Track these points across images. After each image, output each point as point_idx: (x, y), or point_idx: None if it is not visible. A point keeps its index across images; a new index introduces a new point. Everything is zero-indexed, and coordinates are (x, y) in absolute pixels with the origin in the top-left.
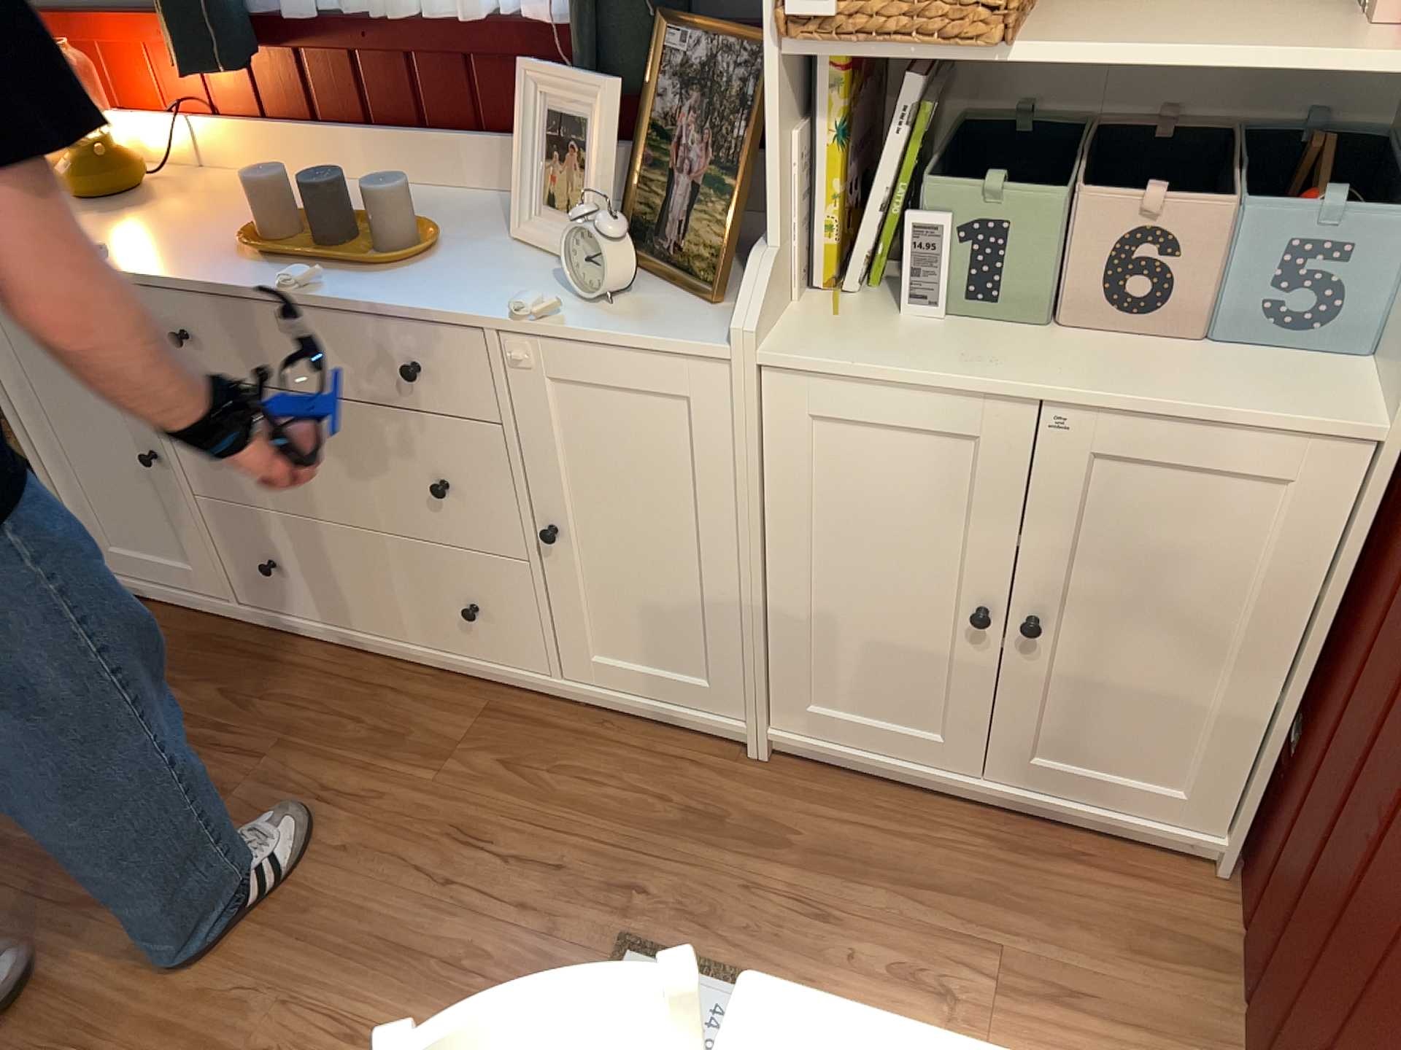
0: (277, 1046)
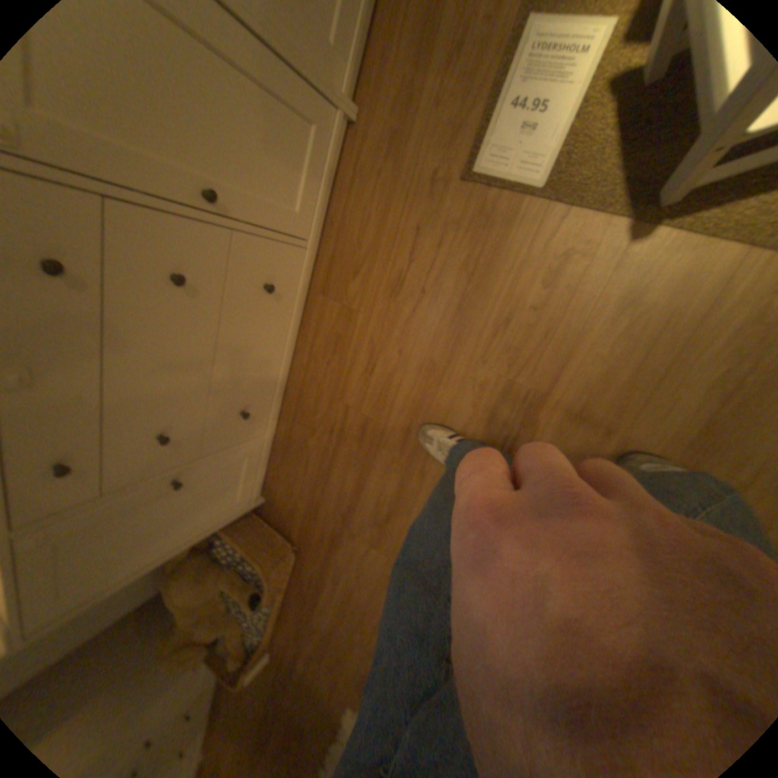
0: (508, 361)
